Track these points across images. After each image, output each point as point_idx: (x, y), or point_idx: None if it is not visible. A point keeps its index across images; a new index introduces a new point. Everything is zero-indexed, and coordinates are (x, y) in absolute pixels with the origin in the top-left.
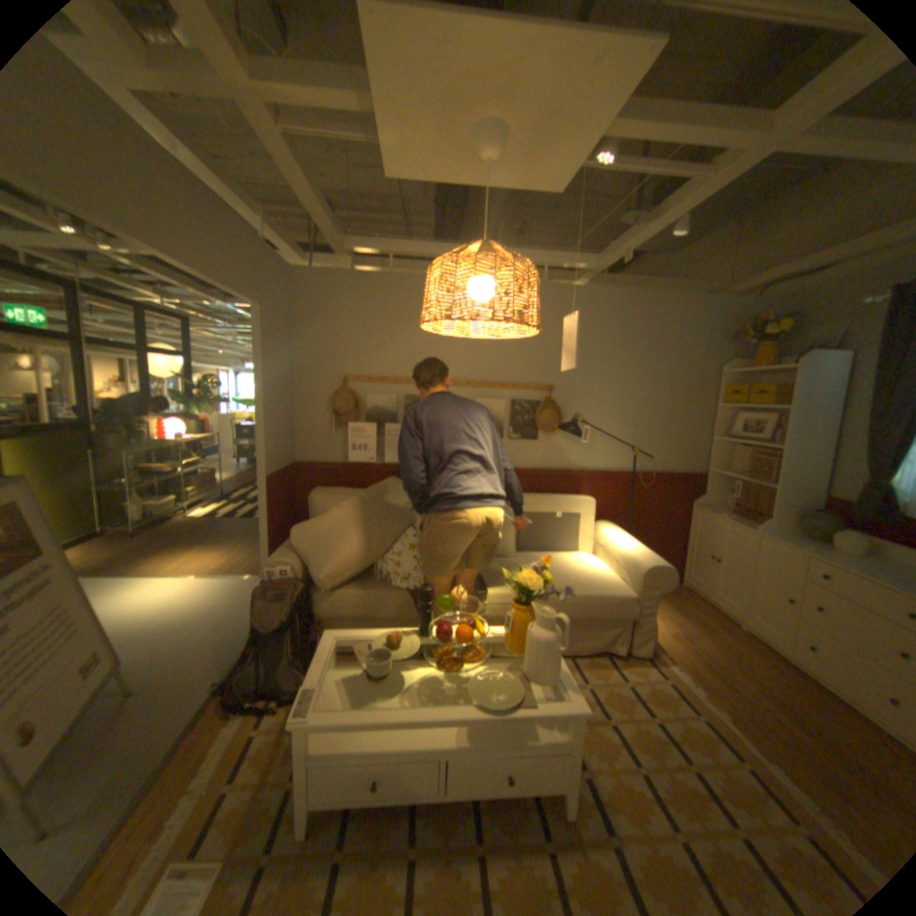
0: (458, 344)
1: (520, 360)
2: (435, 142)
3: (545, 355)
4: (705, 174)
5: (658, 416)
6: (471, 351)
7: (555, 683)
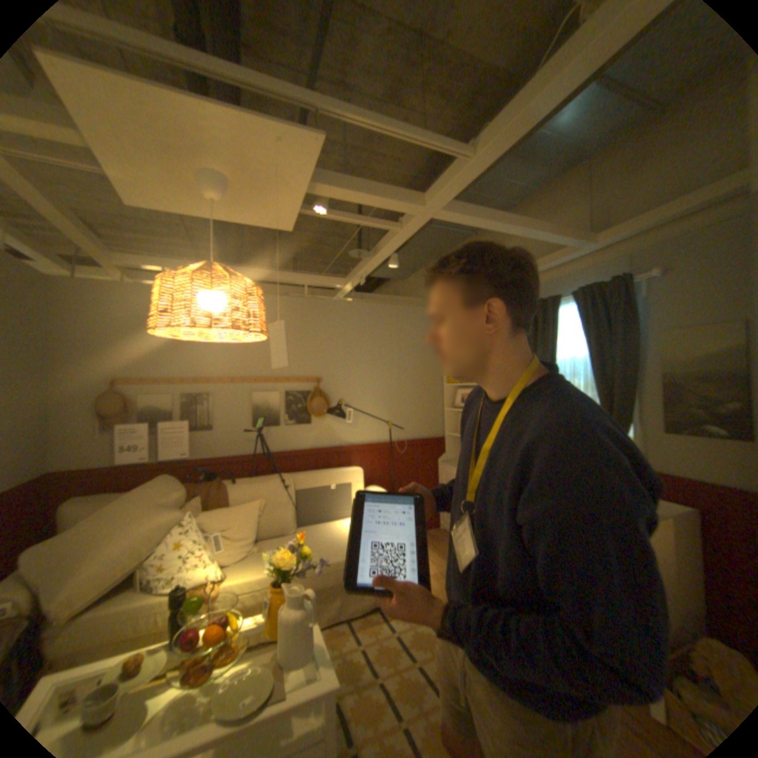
0: (234, 346)
1: (291, 358)
2: (164, 181)
3: (312, 353)
4: (396, 228)
5: (404, 396)
6: (246, 352)
7: (308, 663)
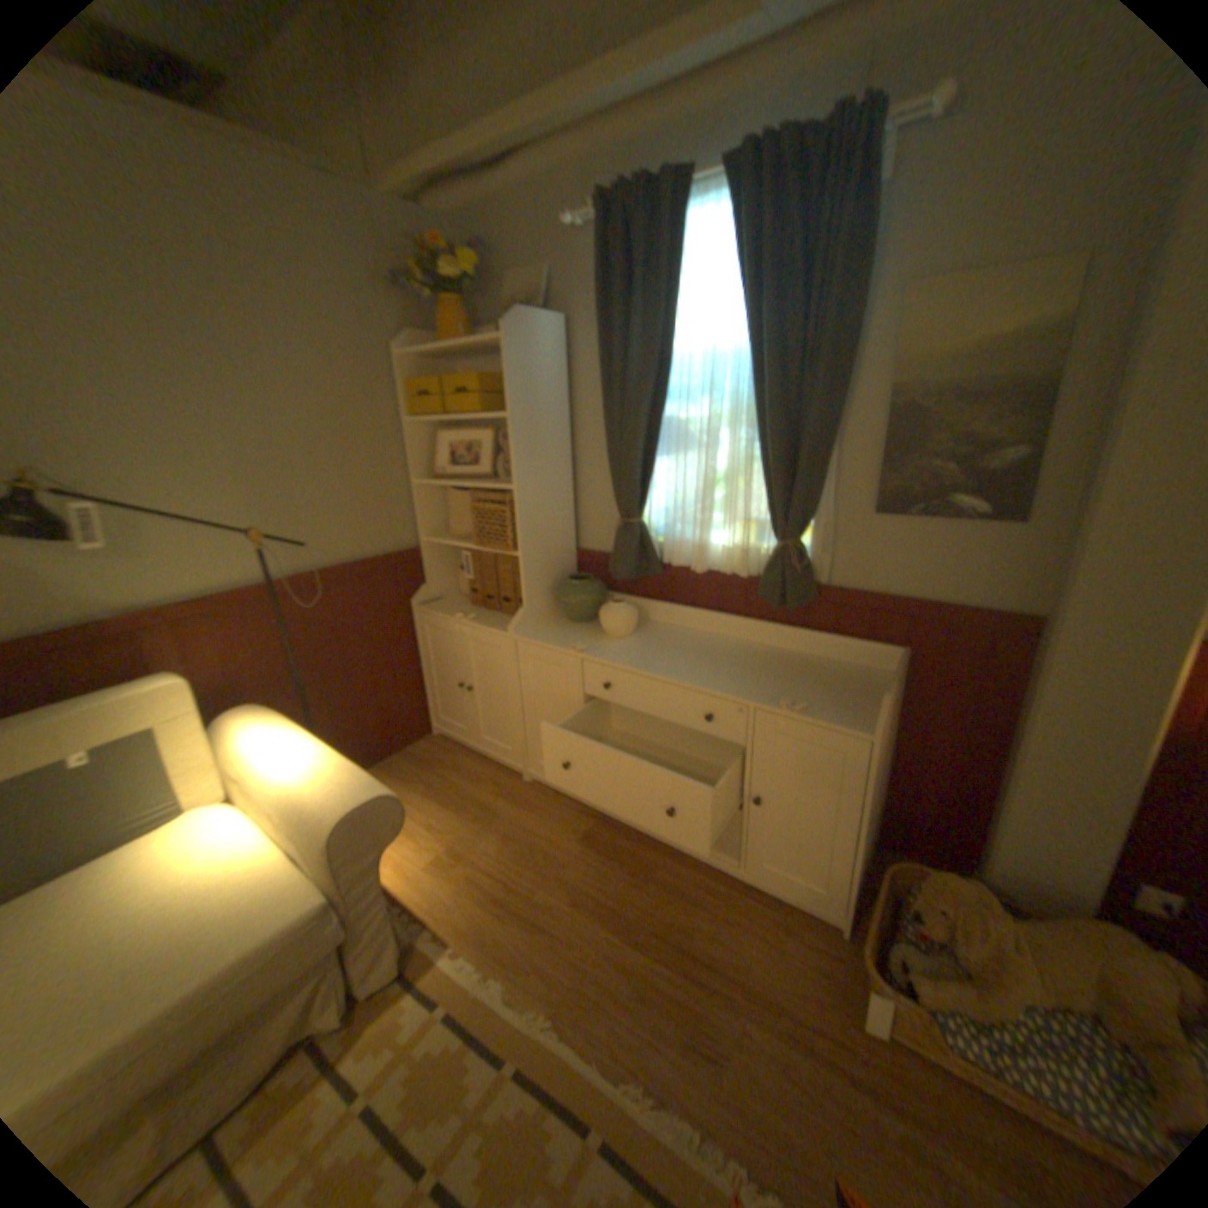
0: None
1: None
2: None
3: None
4: None
5: (291, 452)
6: None
7: None
